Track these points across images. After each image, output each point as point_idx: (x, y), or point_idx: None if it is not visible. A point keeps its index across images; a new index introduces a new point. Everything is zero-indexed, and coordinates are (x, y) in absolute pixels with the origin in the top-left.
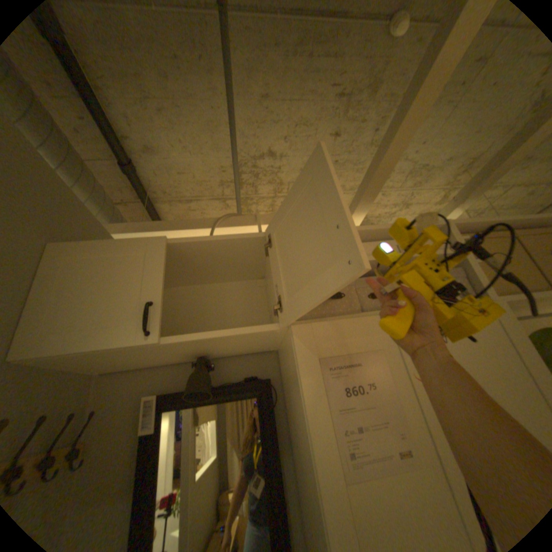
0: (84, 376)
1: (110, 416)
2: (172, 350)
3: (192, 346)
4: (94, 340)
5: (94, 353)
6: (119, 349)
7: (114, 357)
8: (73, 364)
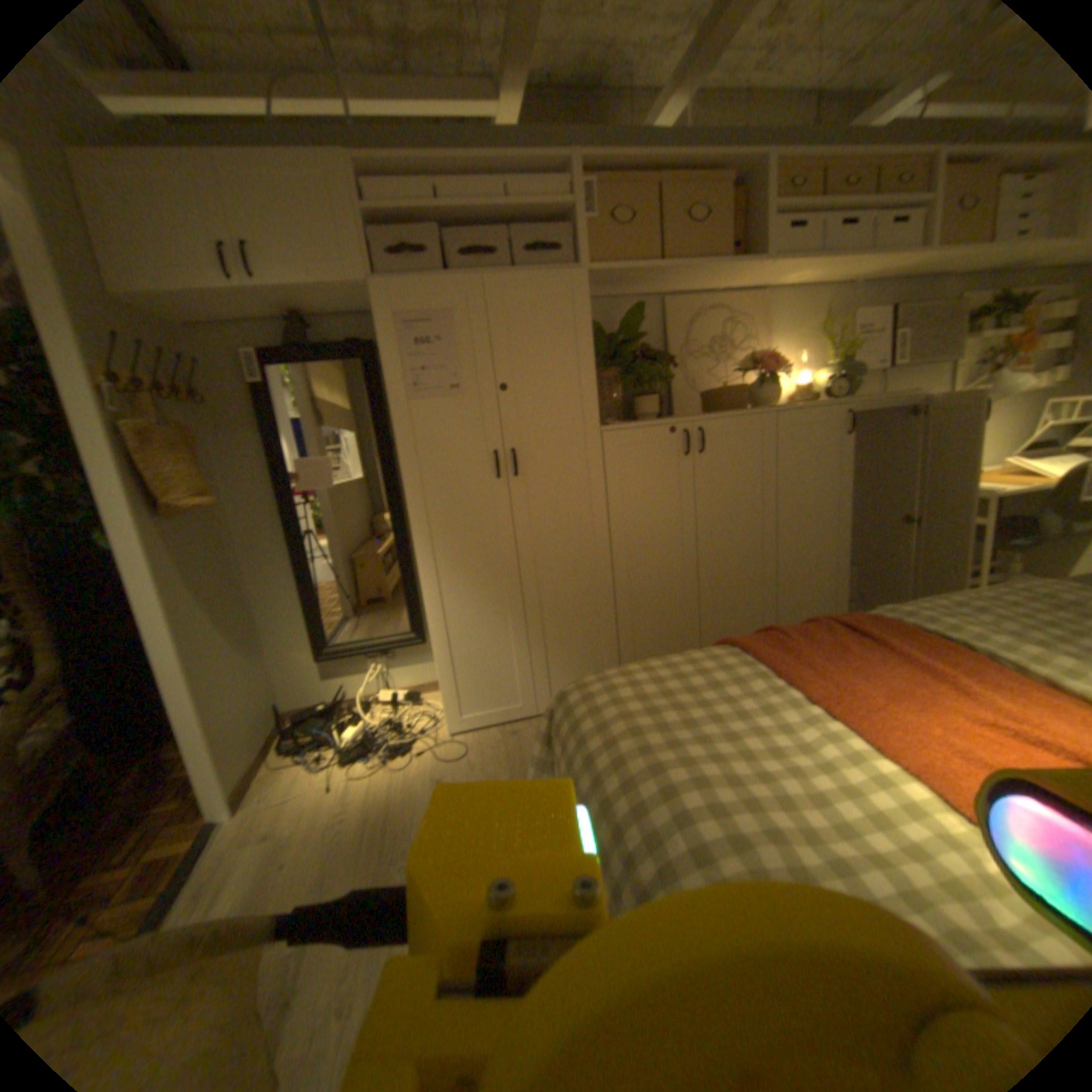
0: (167, 319)
1: (210, 364)
2: (255, 293)
3: (275, 291)
4: (177, 276)
5: (182, 289)
6: (205, 287)
7: (199, 296)
8: (160, 301)
